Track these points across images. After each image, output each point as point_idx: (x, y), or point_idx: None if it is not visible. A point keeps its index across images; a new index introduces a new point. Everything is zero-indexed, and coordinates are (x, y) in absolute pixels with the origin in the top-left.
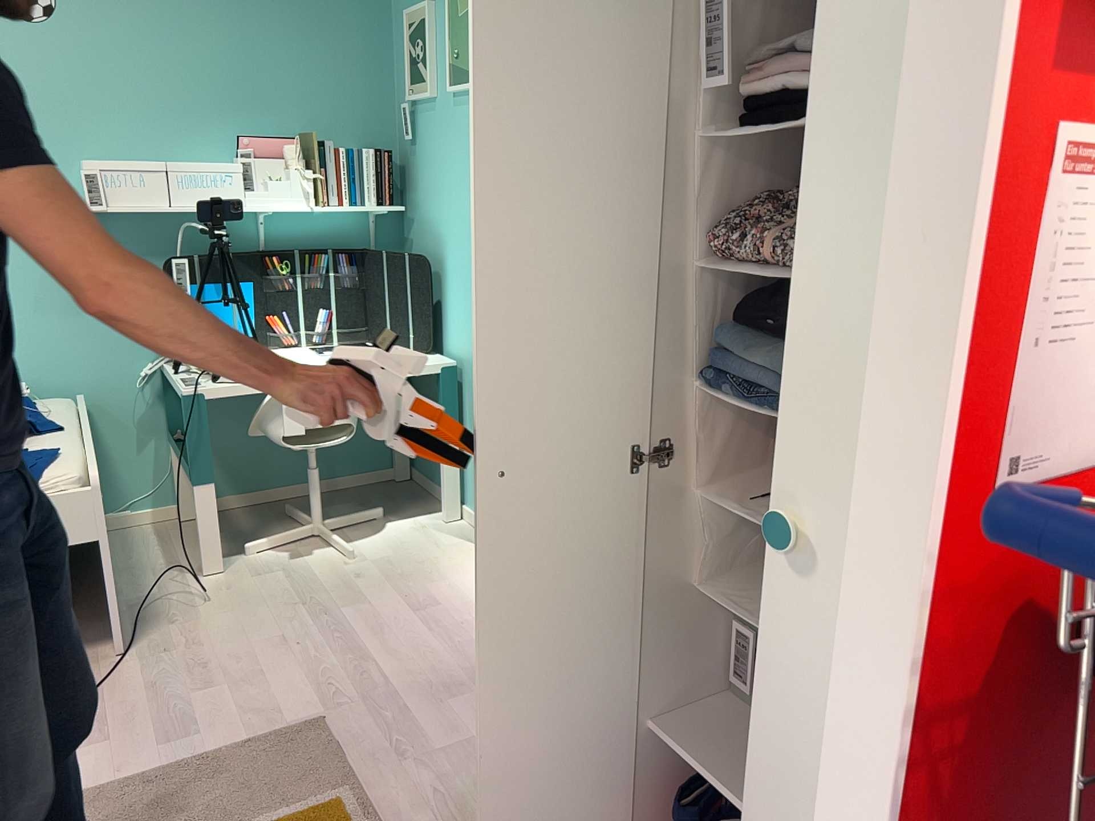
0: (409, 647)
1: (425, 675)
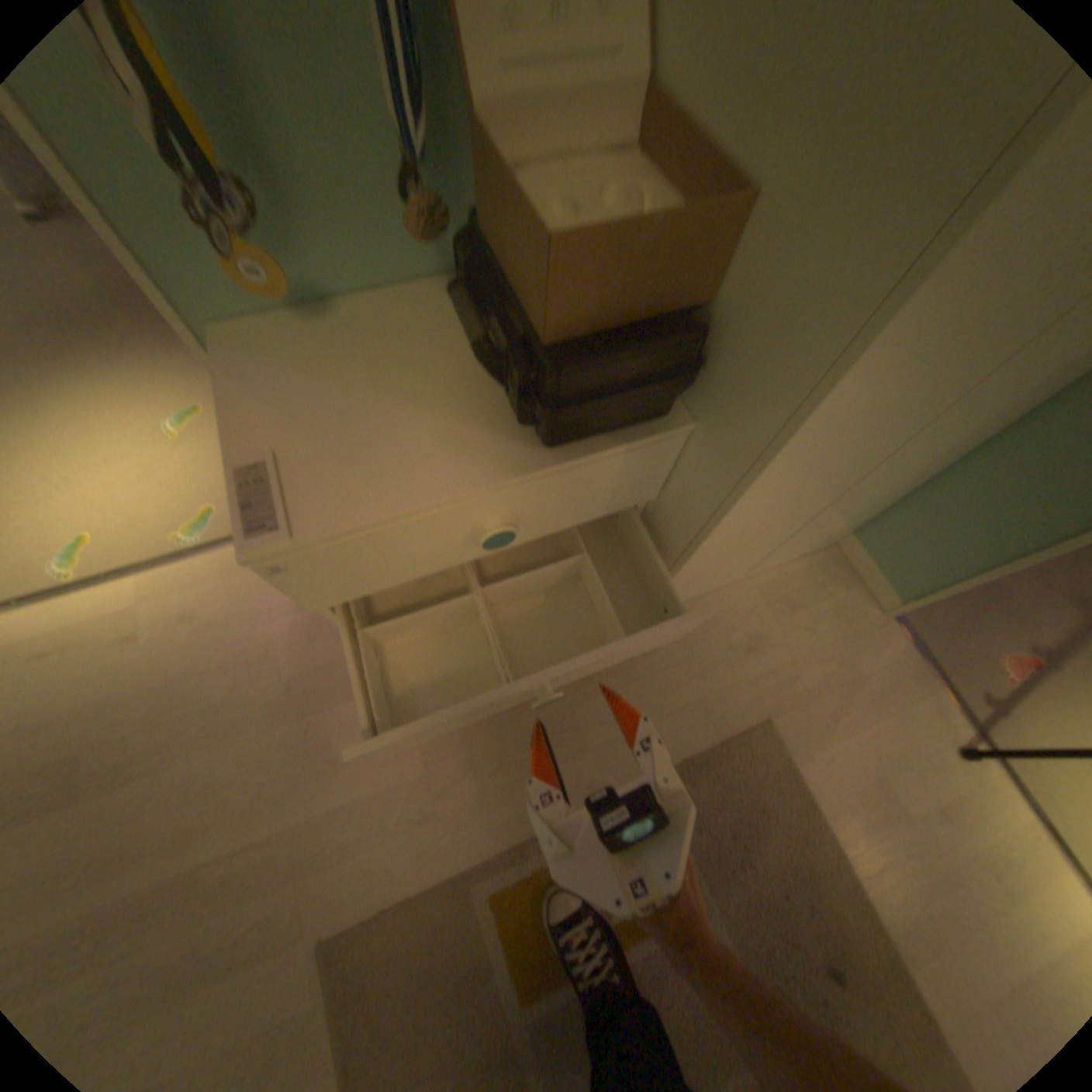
0: (178, 807)
1: (263, 783)
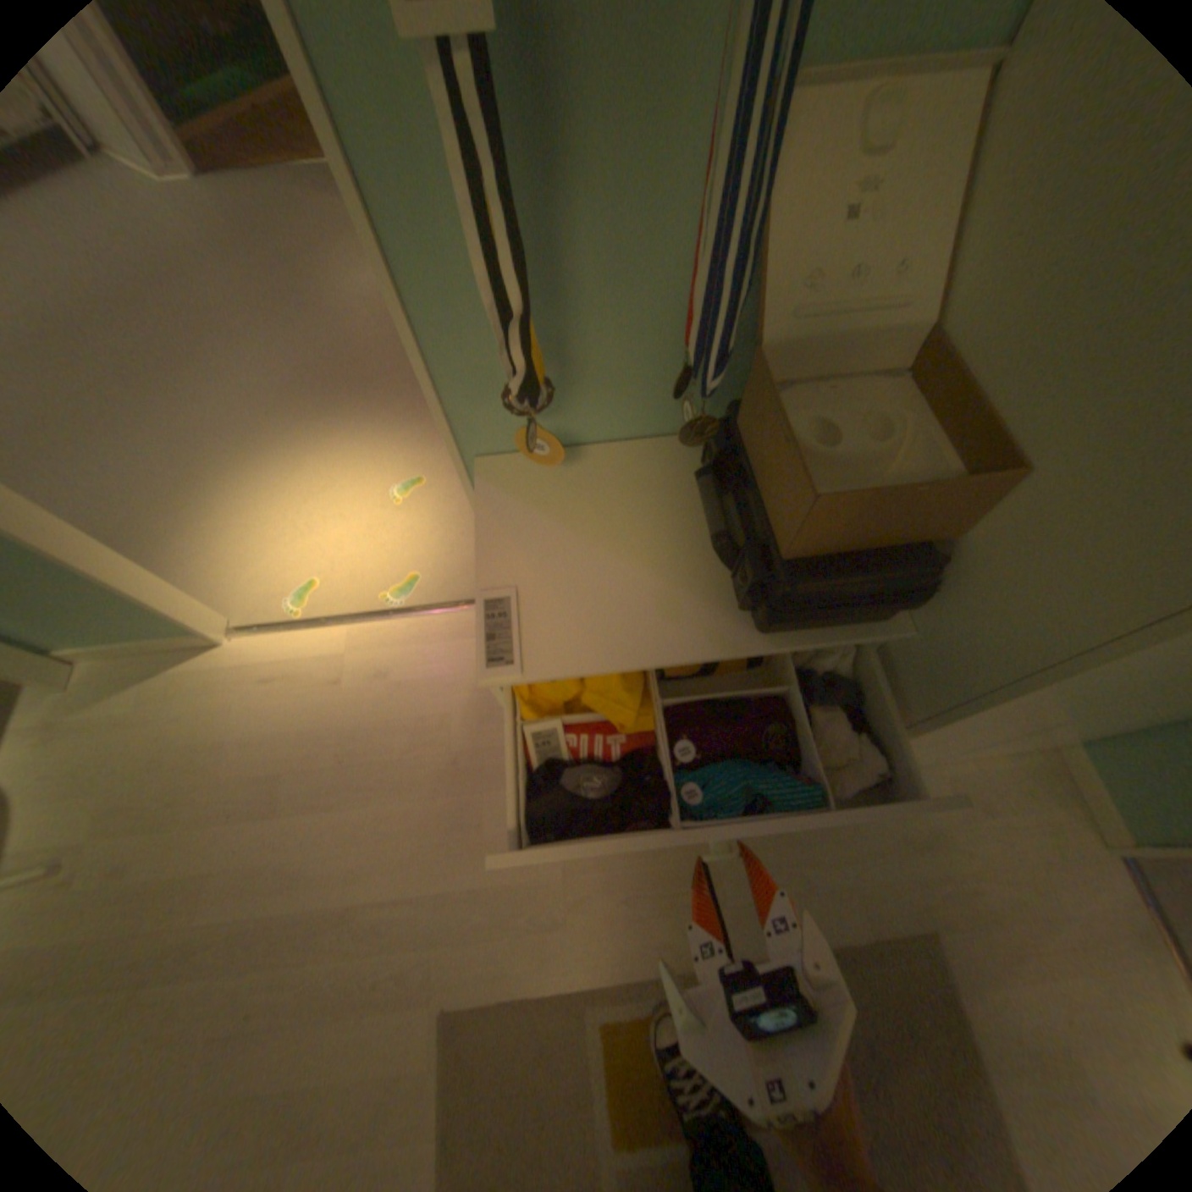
0: (349, 849)
1: (420, 848)
